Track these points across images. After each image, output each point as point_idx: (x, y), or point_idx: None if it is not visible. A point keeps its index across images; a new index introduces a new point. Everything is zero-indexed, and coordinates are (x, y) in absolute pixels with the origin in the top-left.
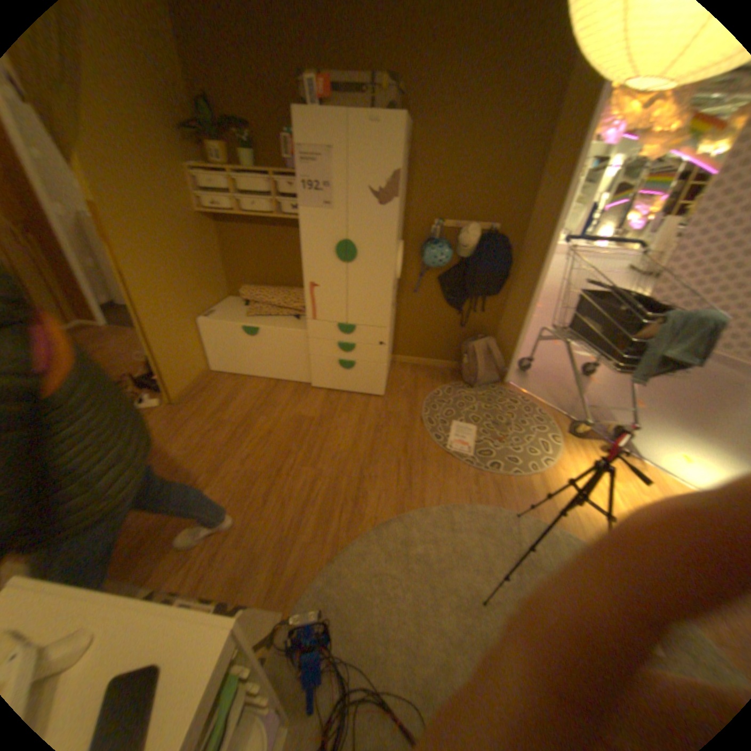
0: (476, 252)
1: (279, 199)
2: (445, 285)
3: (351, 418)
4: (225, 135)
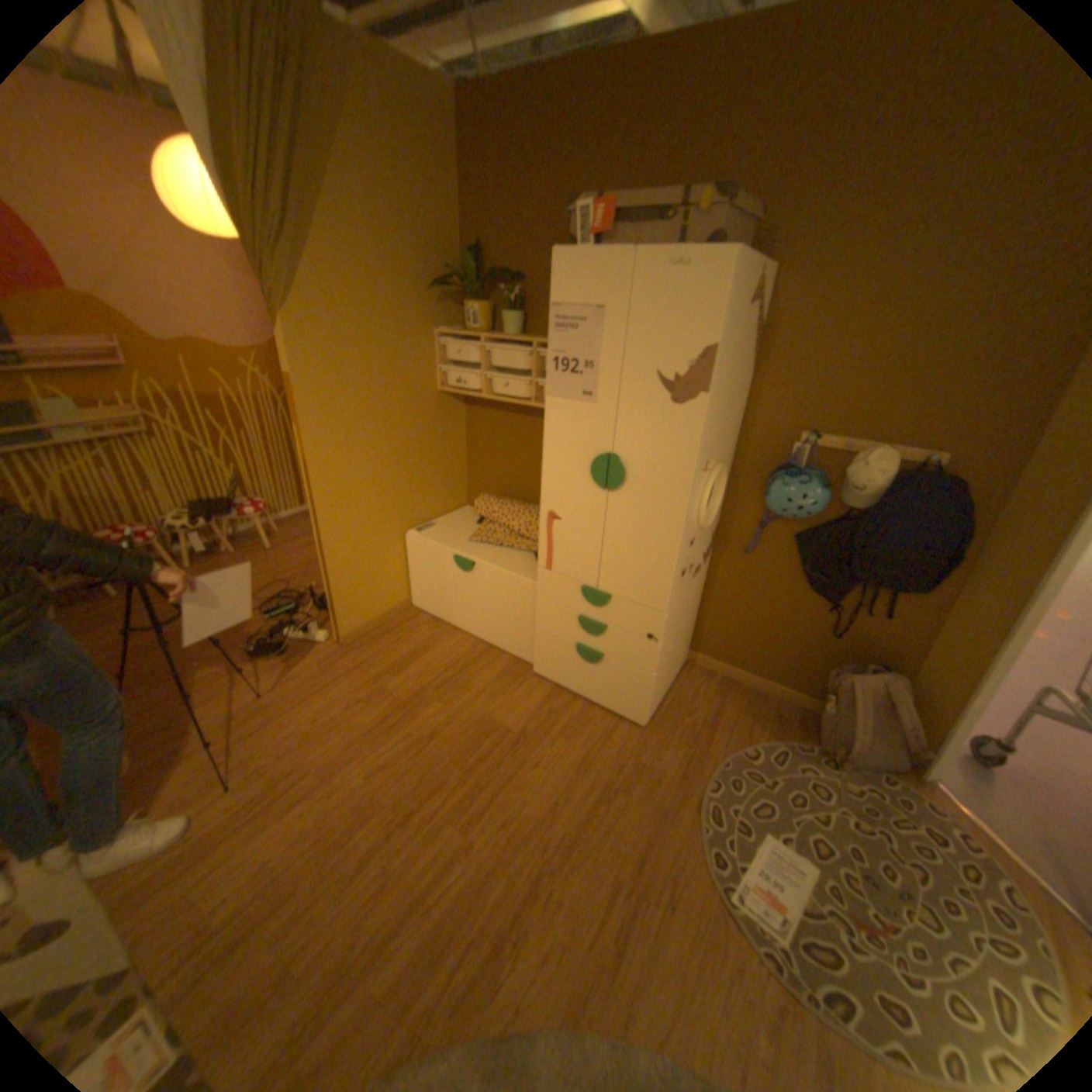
0: (882, 502)
1: (544, 381)
2: (807, 551)
3: (570, 753)
4: (493, 294)
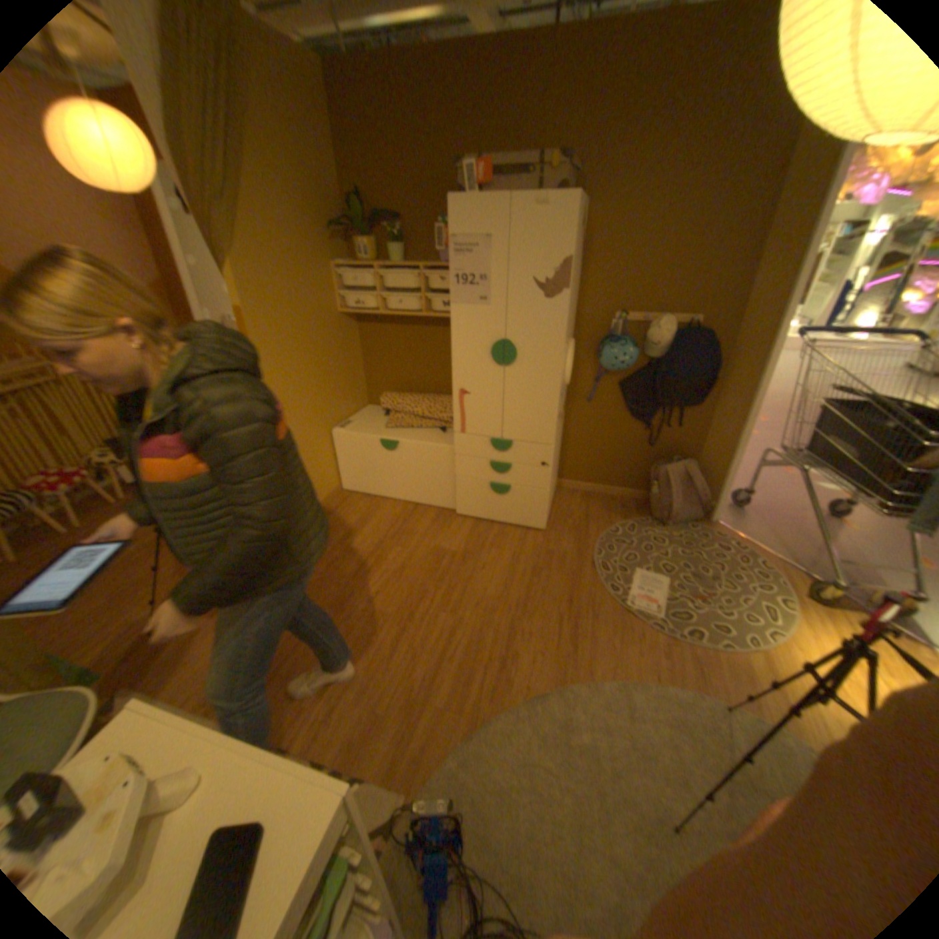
0: (671, 351)
1: (430, 296)
2: (629, 393)
3: (503, 556)
4: (375, 231)
